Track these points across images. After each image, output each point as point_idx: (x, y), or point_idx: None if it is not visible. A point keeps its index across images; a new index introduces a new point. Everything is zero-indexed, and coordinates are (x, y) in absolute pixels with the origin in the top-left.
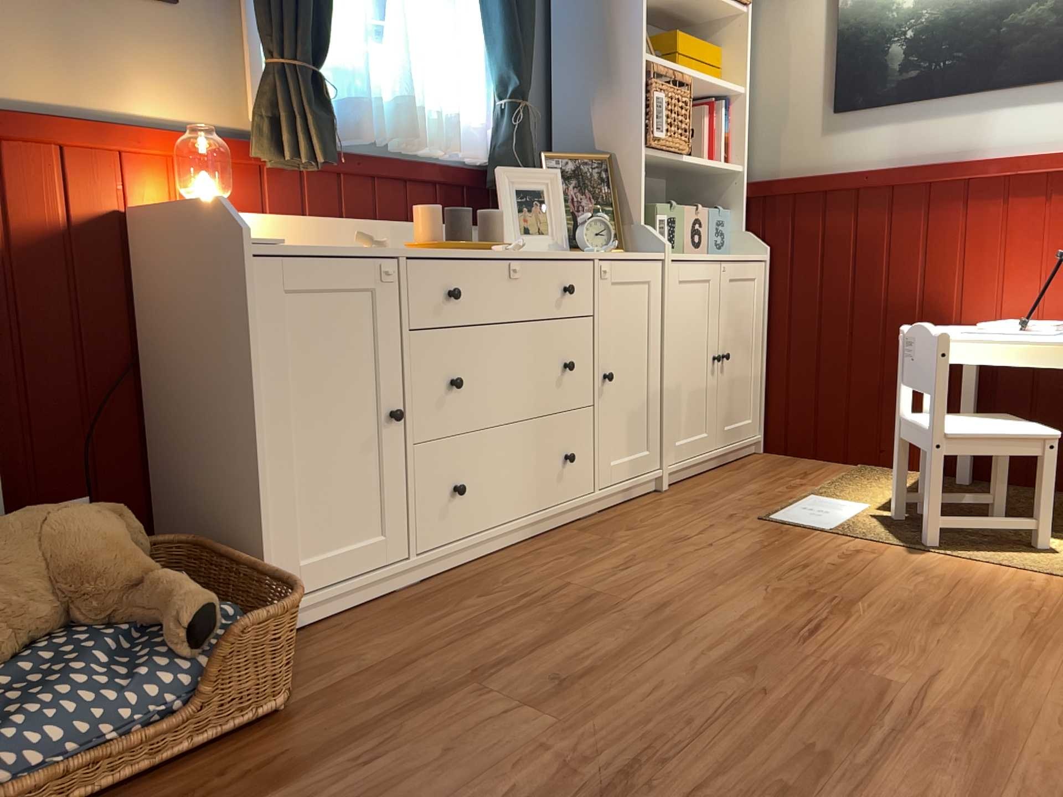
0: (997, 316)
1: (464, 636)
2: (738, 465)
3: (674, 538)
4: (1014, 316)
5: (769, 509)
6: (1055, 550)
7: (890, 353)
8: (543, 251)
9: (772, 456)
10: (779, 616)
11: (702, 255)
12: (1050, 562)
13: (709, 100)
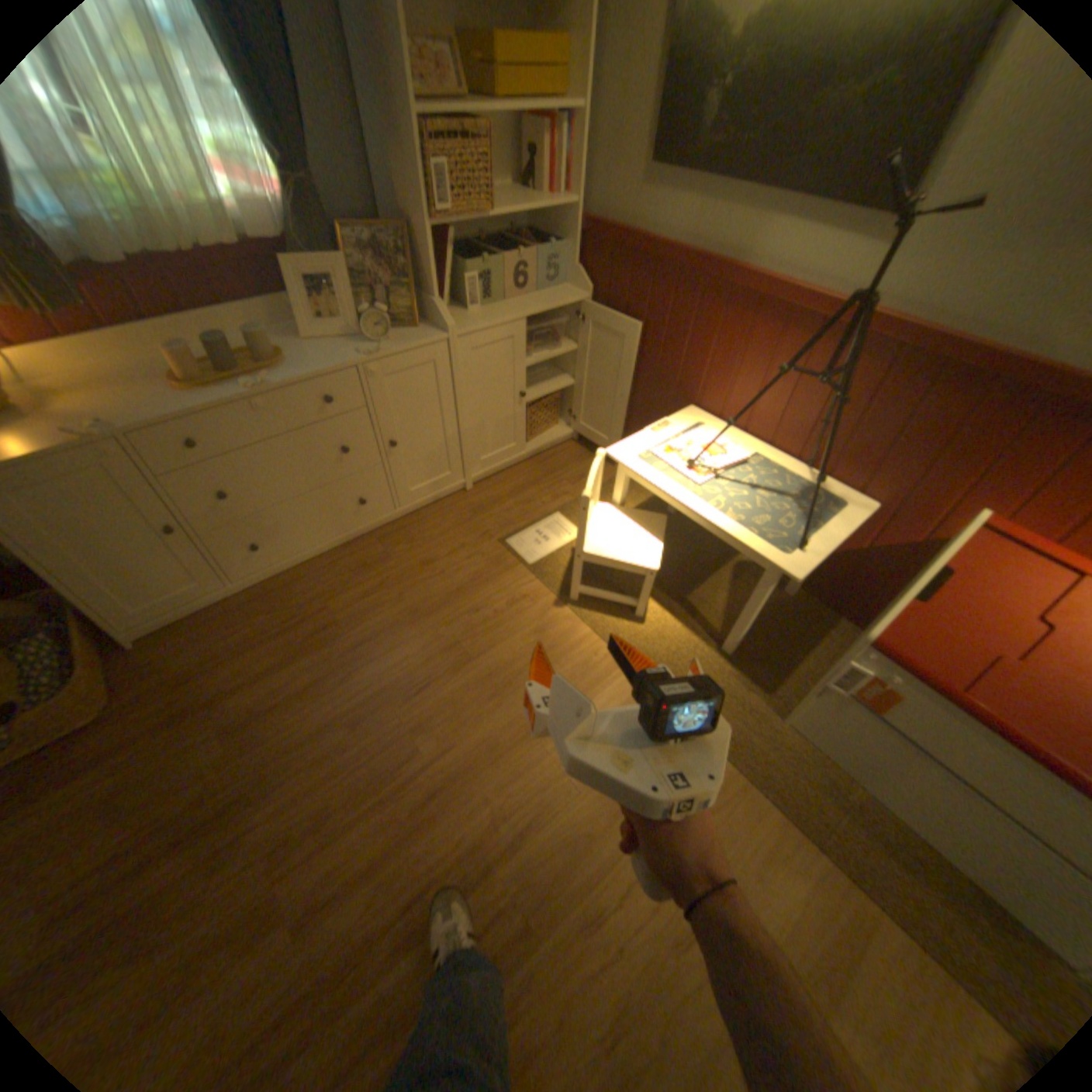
0: (723, 412)
1: (233, 657)
2: (545, 459)
3: (427, 560)
4: (734, 417)
5: (516, 528)
6: (645, 621)
7: (655, 409)
8: (297, 373)
9: (579, 449)
10: (416, 668)
11: (516, 308)
12: (627, 636)
13: (557, 107)
